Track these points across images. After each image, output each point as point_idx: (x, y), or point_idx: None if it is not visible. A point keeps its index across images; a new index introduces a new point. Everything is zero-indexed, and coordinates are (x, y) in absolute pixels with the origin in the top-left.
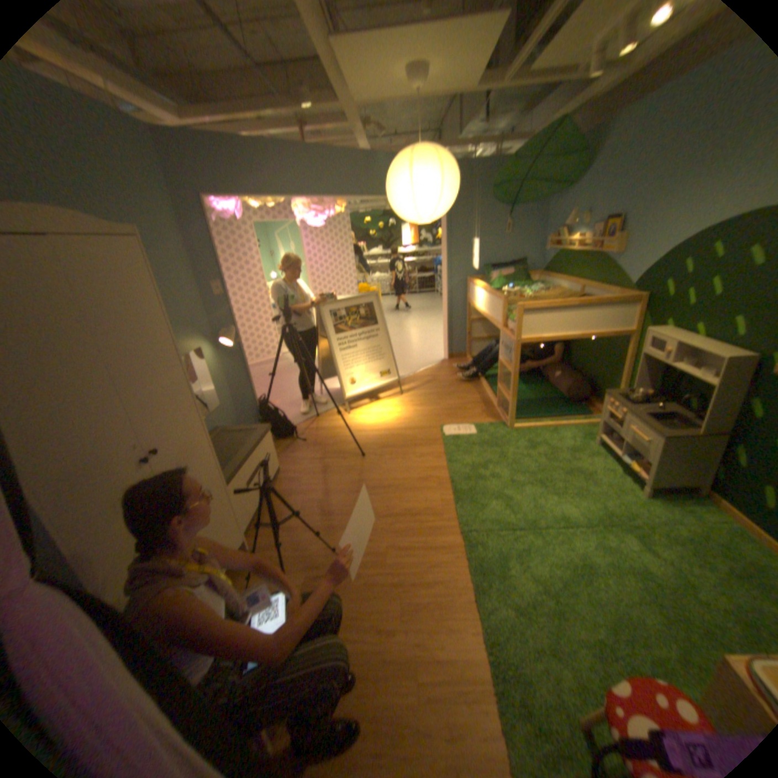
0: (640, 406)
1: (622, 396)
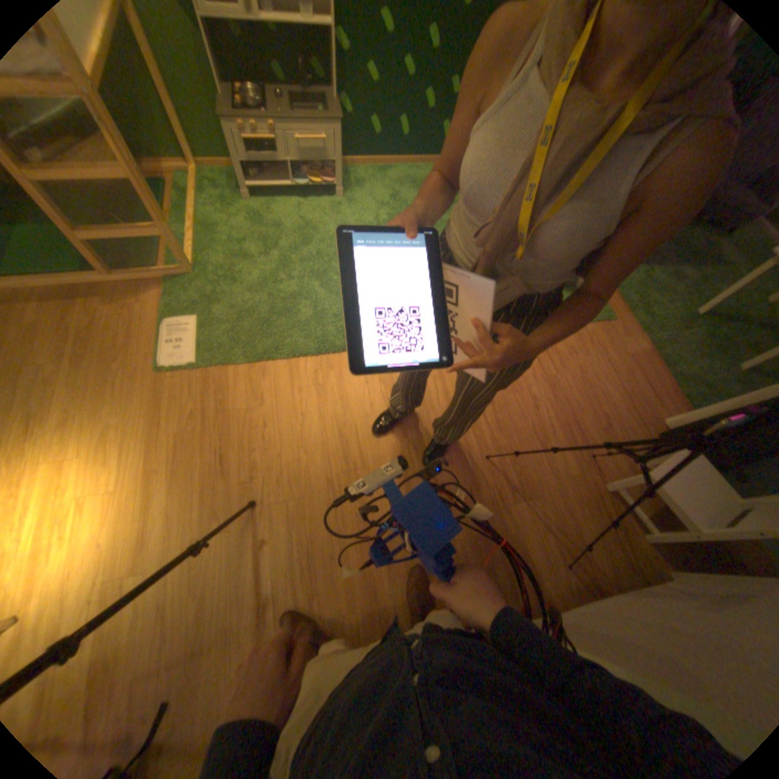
0: (264, 108)
1: (234, 109)
